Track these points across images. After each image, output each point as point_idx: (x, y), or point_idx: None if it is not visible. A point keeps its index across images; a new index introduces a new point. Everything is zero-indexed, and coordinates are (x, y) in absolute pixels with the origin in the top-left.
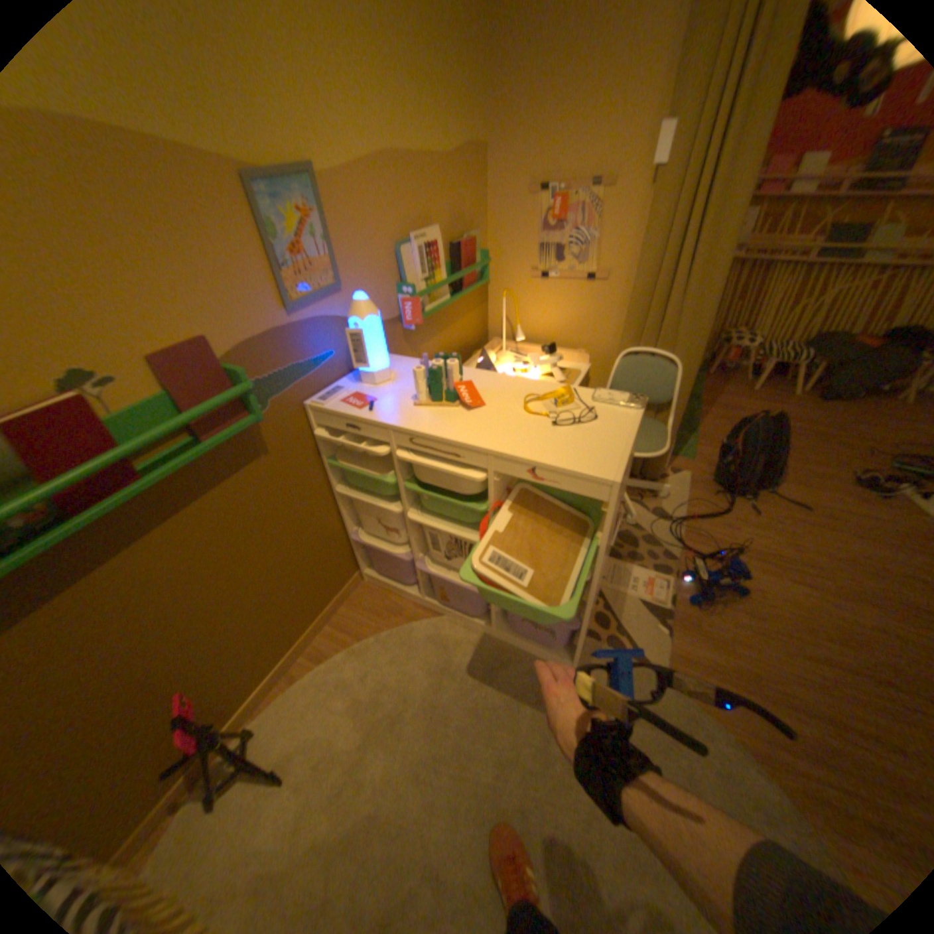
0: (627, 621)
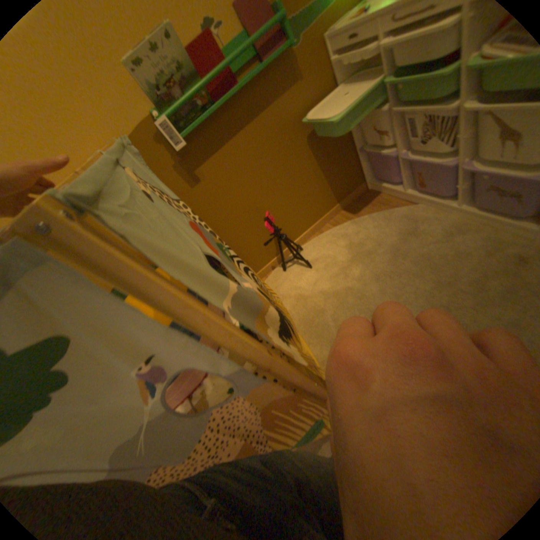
0: None
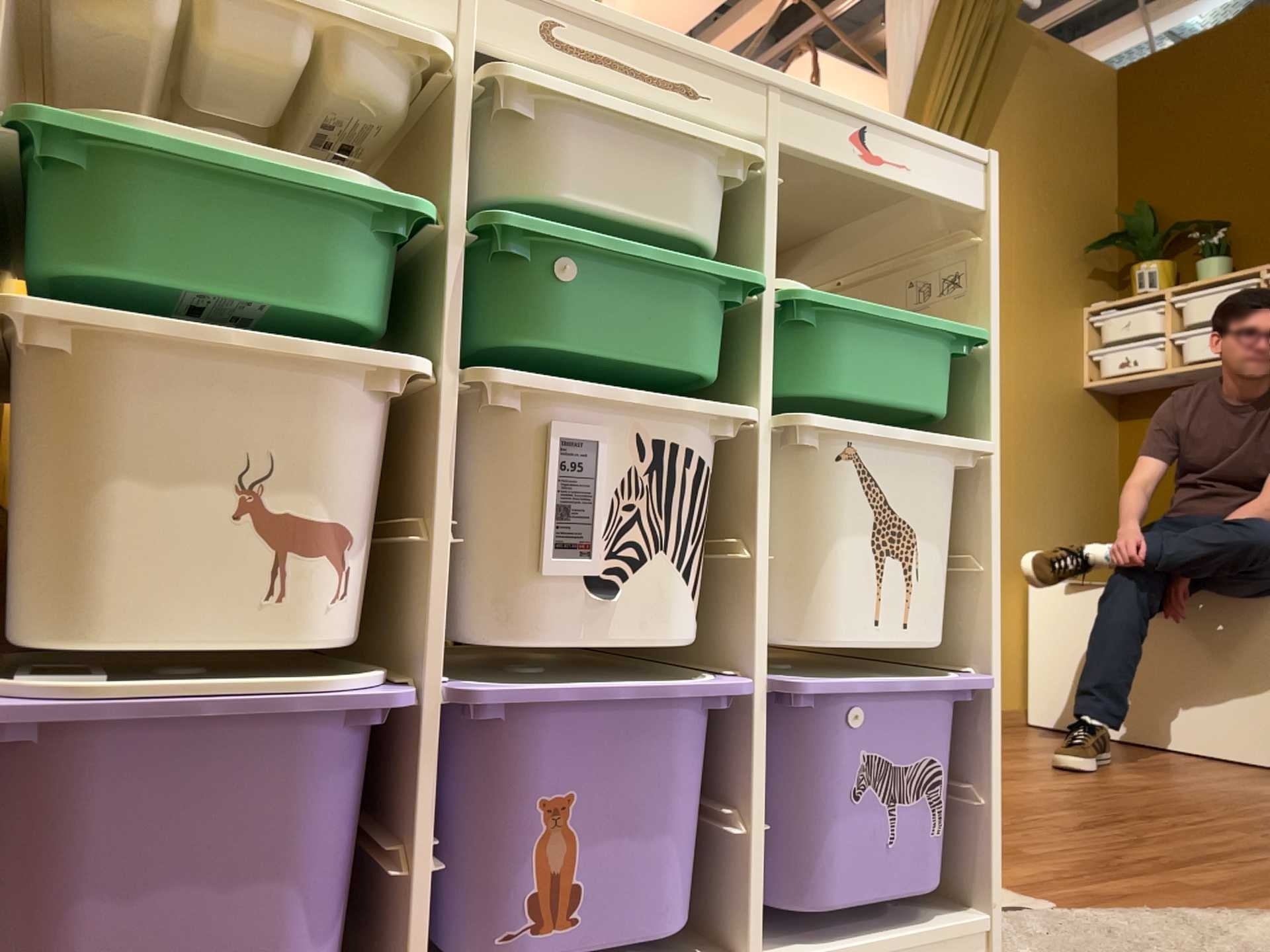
0: None
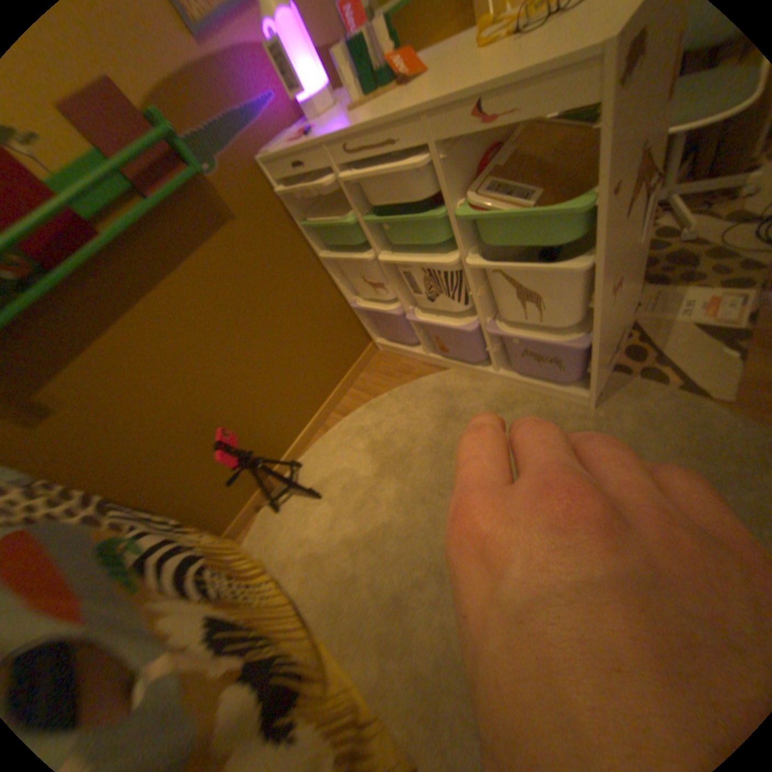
0: (673, 349)
